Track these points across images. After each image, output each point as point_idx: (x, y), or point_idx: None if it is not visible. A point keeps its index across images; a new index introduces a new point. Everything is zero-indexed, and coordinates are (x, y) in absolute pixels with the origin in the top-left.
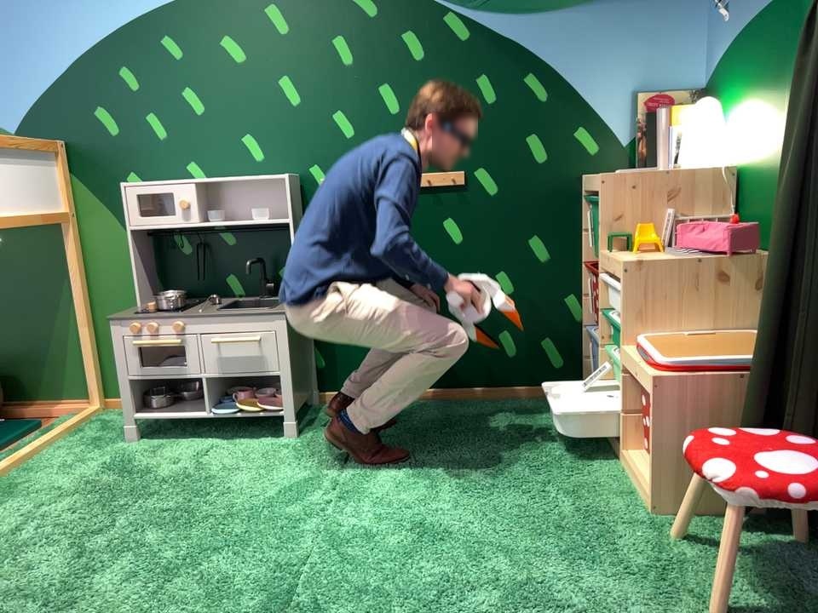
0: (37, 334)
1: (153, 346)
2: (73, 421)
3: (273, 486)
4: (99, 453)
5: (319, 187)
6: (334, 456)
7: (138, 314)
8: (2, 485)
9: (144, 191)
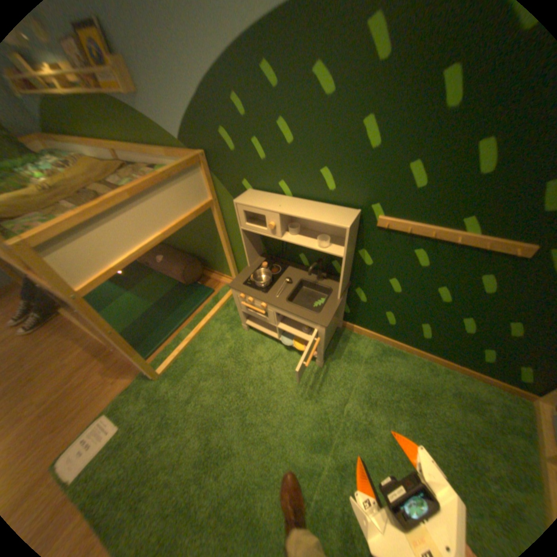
0: (210, 248)
1: (251, 309)
2: (226, 295)
3: (300, 423)
4: (231, 334)
5: (376, 223)
6: (338, 403)
7: (245, 286)
8: (191, 349)
9: (248, 211)
